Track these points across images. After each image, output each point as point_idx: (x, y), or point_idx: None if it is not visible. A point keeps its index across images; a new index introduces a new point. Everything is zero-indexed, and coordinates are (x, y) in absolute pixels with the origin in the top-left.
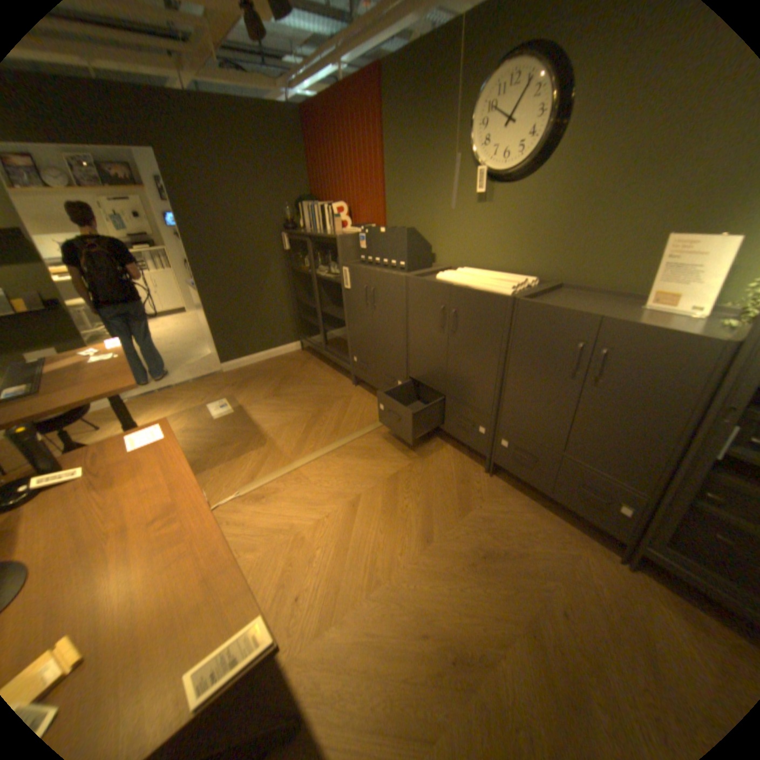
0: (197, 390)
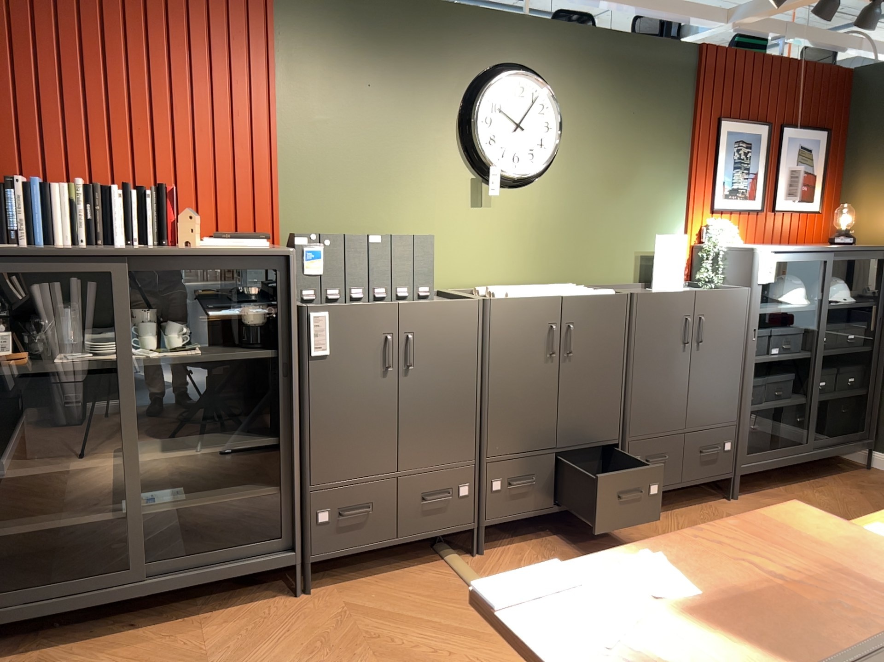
0: None
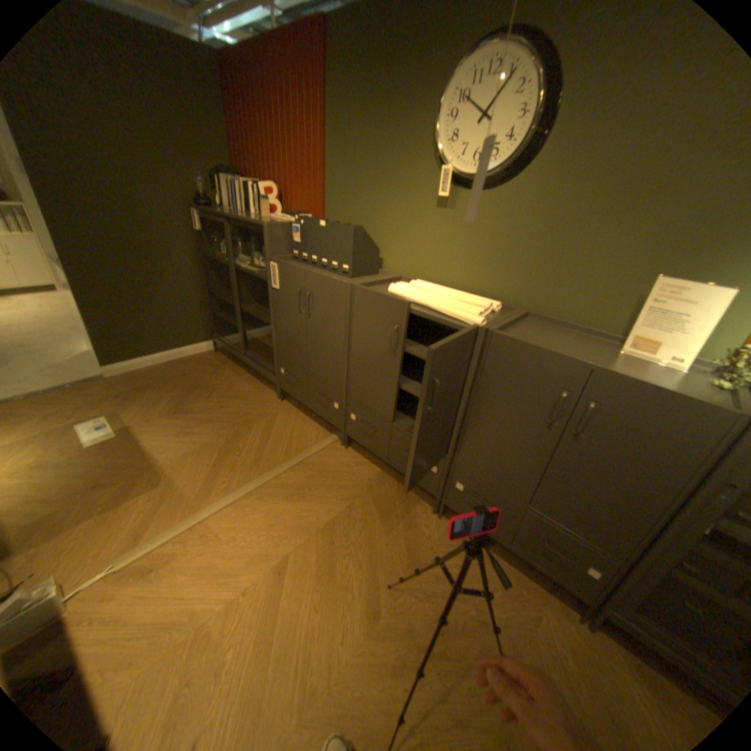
0: (64, 403)
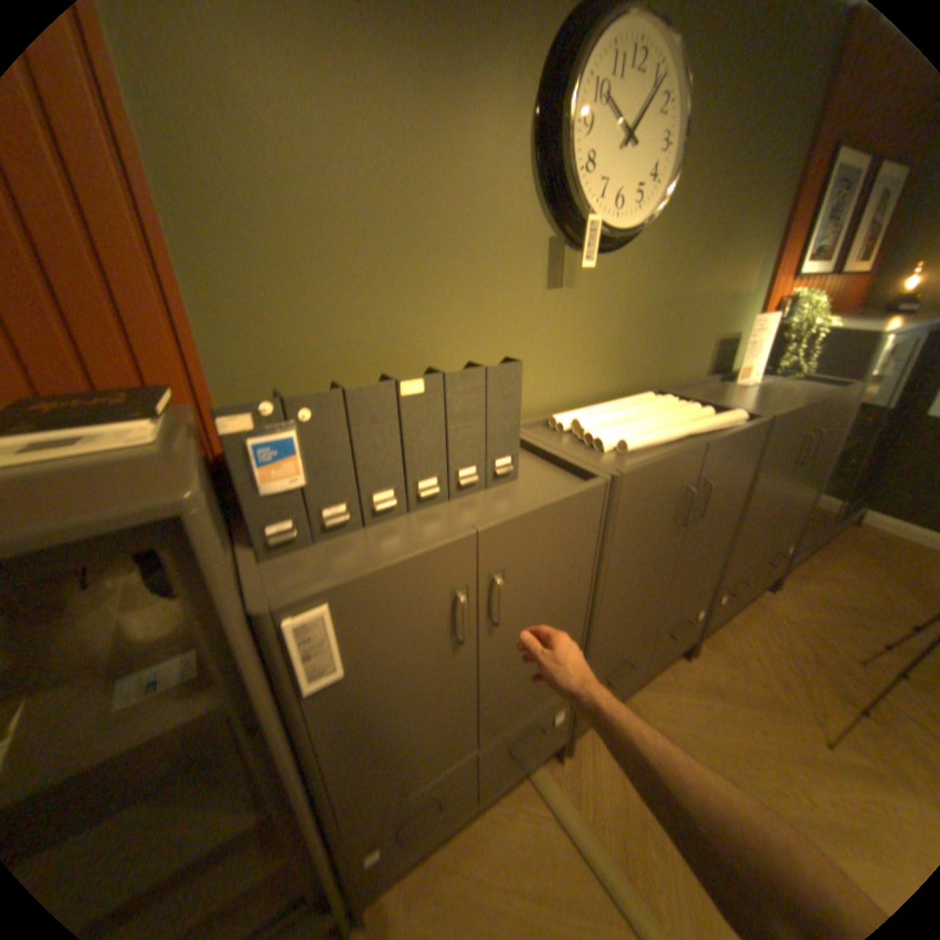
0: None
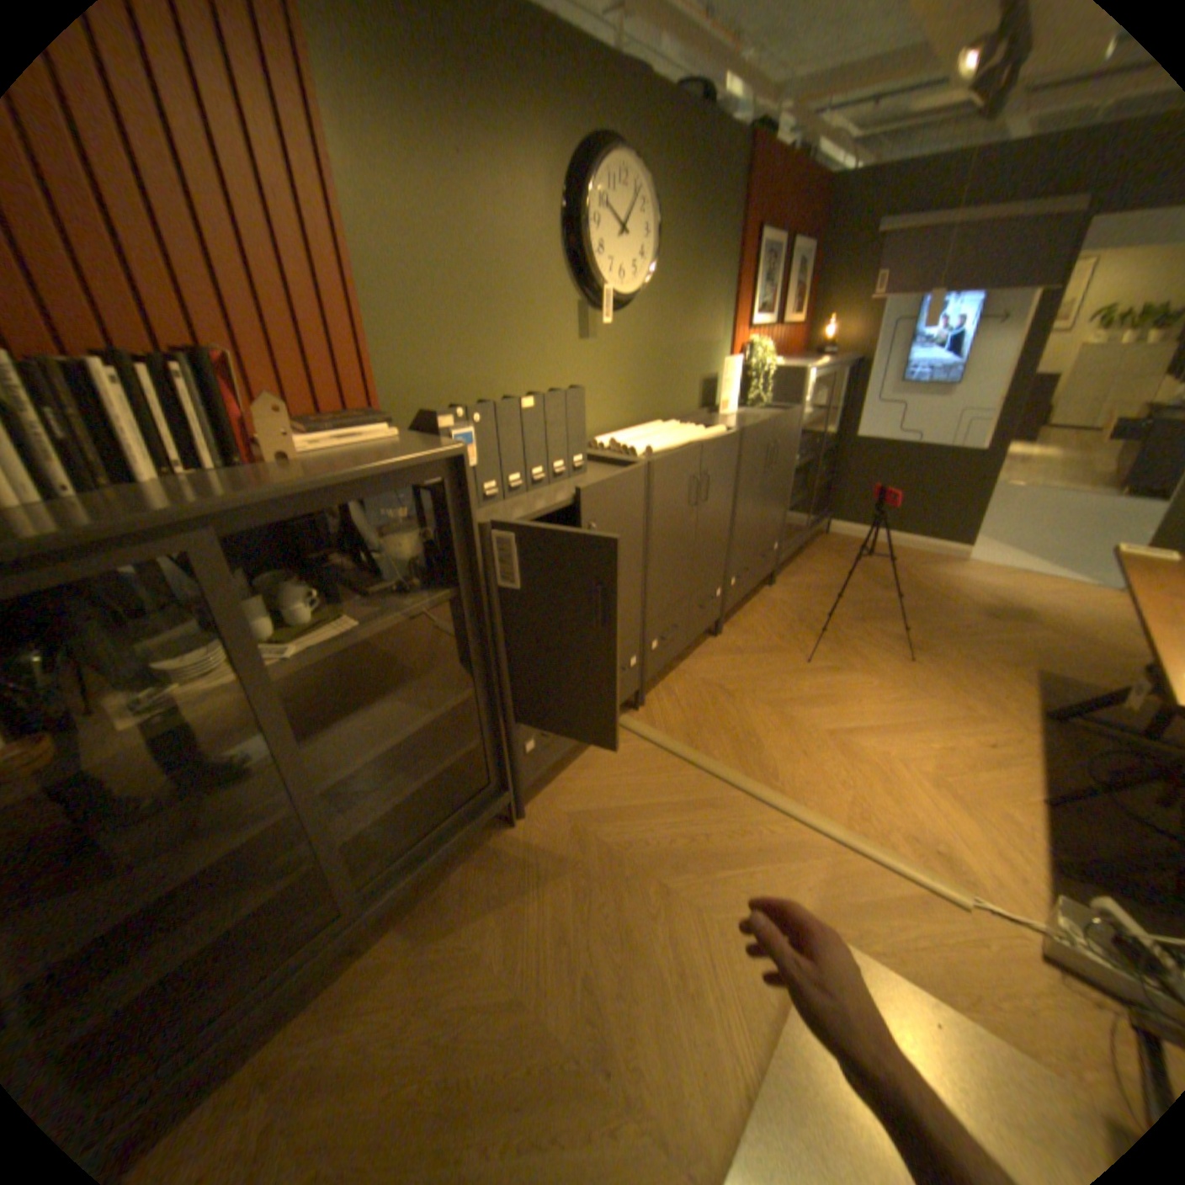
0: None
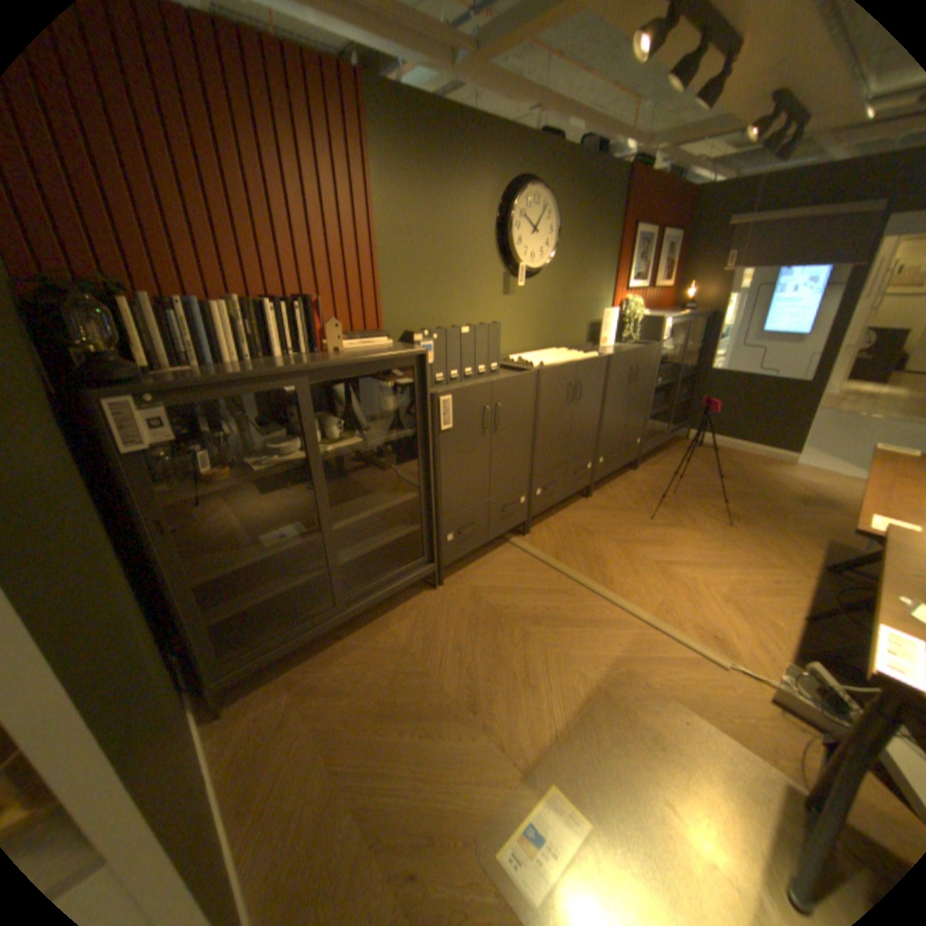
0: None
